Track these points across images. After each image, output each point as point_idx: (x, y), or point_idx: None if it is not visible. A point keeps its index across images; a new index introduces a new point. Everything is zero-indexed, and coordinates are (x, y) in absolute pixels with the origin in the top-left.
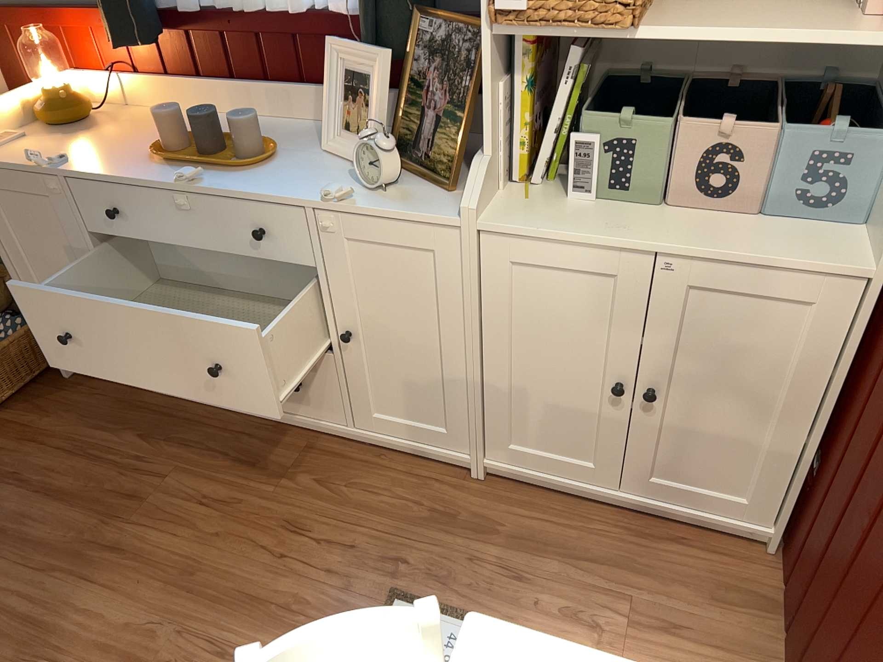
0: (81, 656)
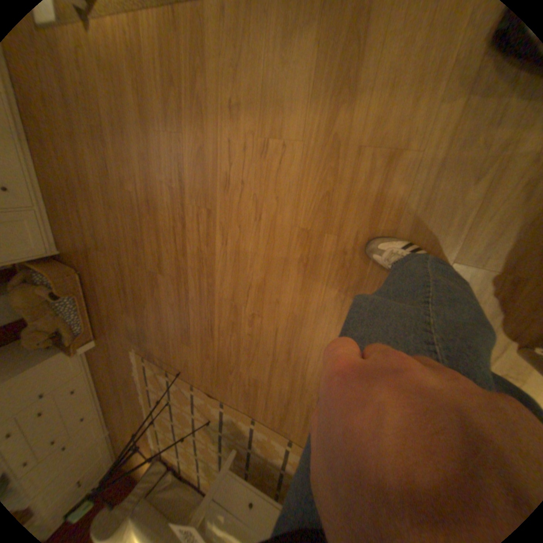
0: (97, 158)
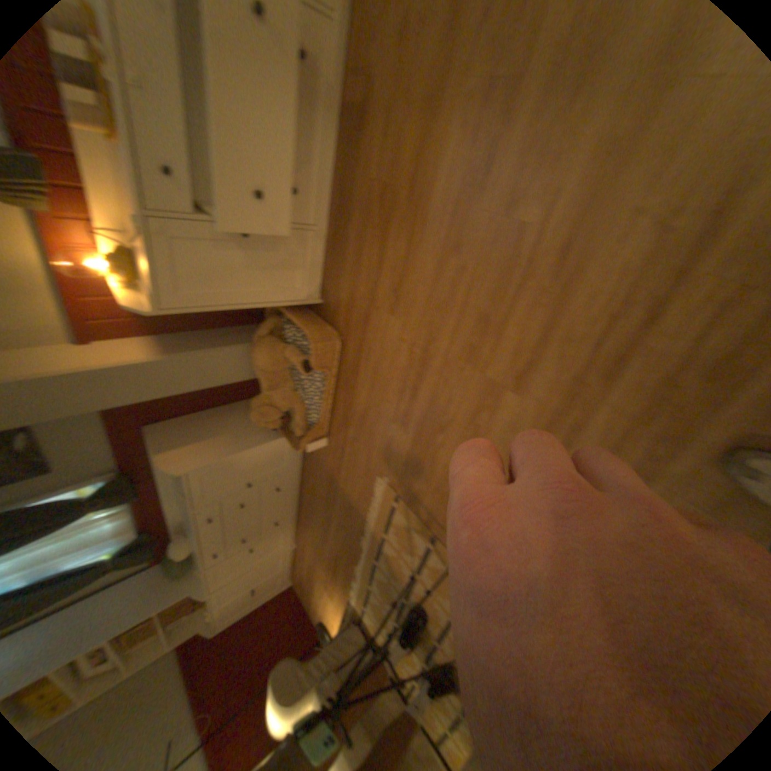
0: (477, 149)
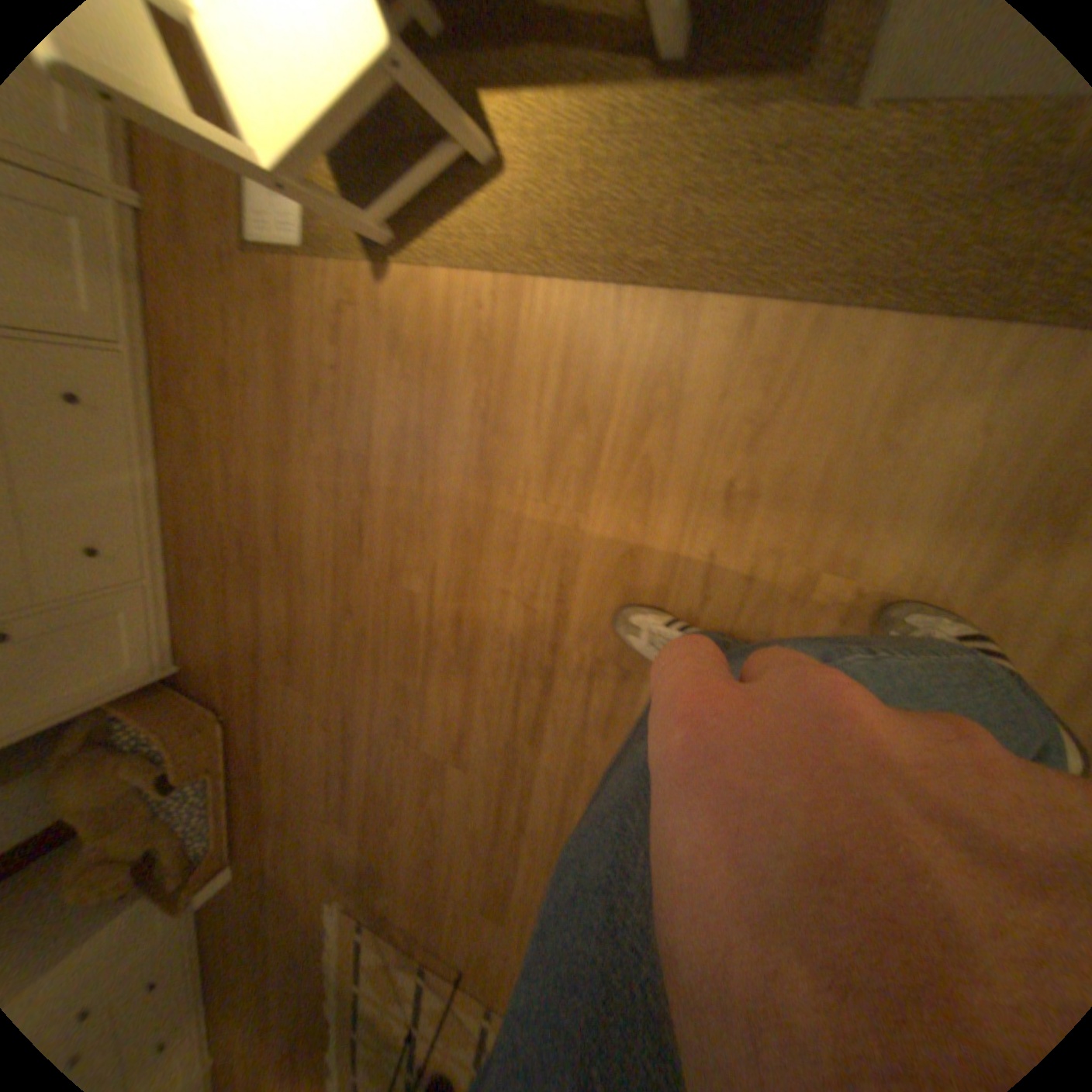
0: (341, 514)
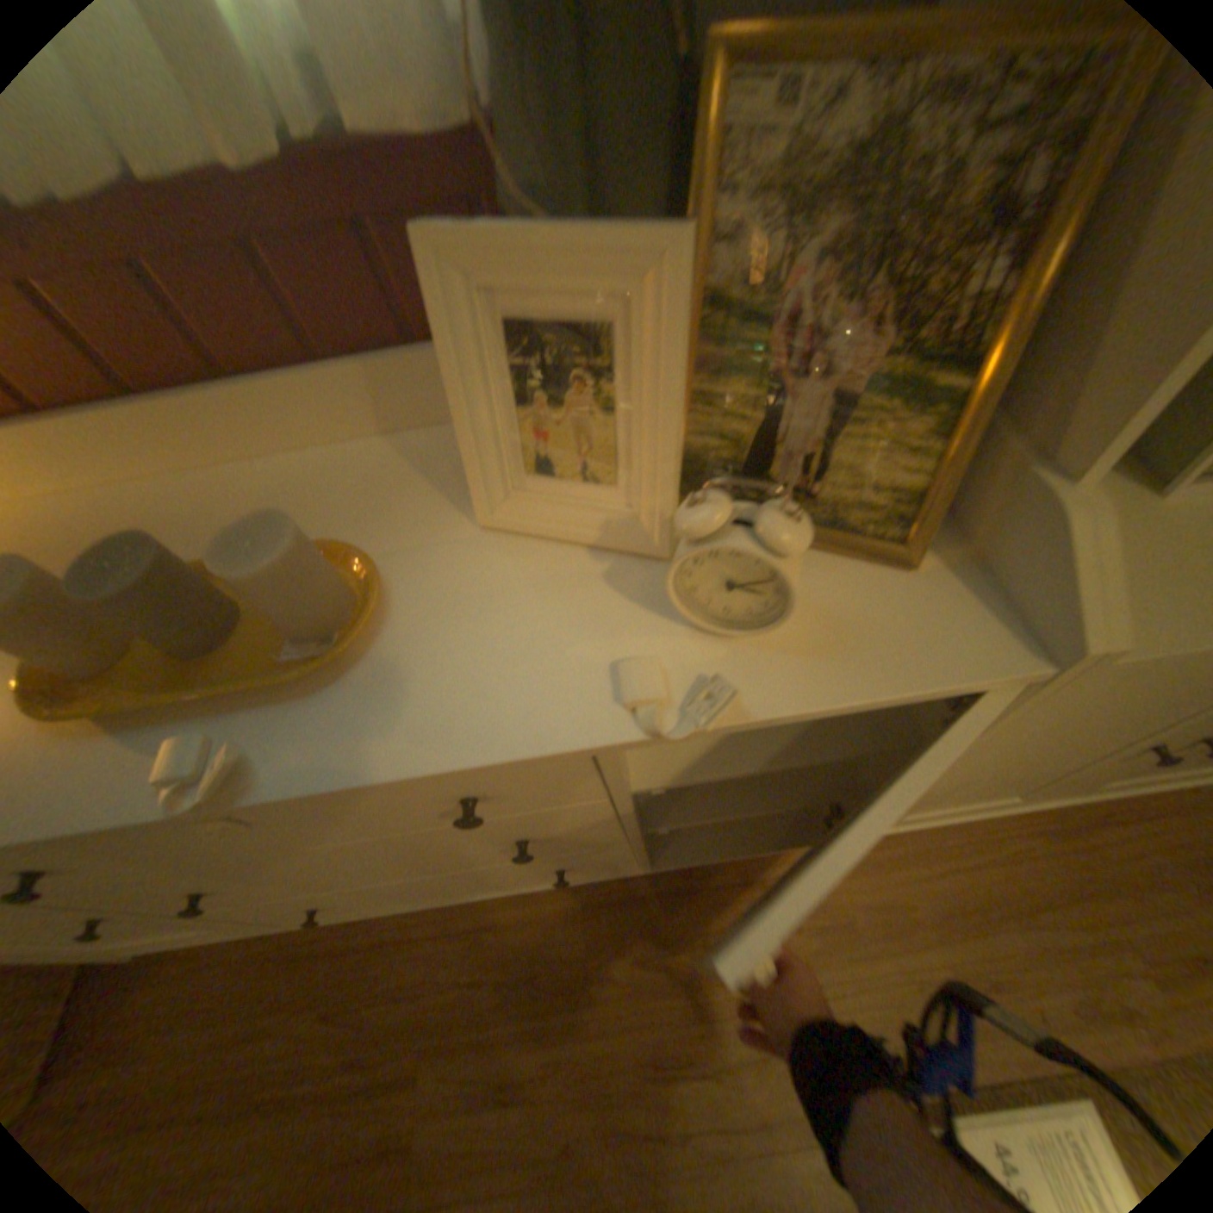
0: None
